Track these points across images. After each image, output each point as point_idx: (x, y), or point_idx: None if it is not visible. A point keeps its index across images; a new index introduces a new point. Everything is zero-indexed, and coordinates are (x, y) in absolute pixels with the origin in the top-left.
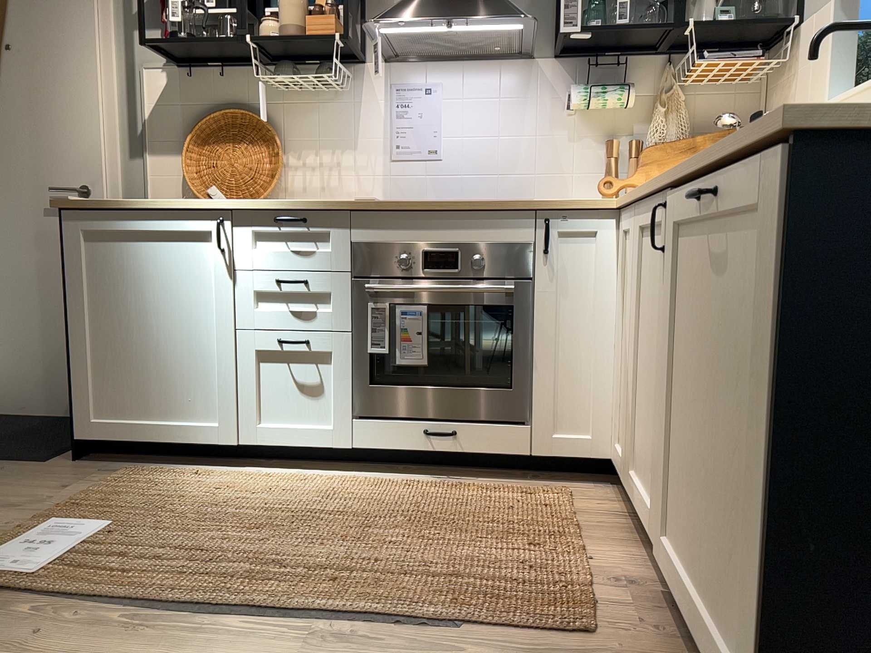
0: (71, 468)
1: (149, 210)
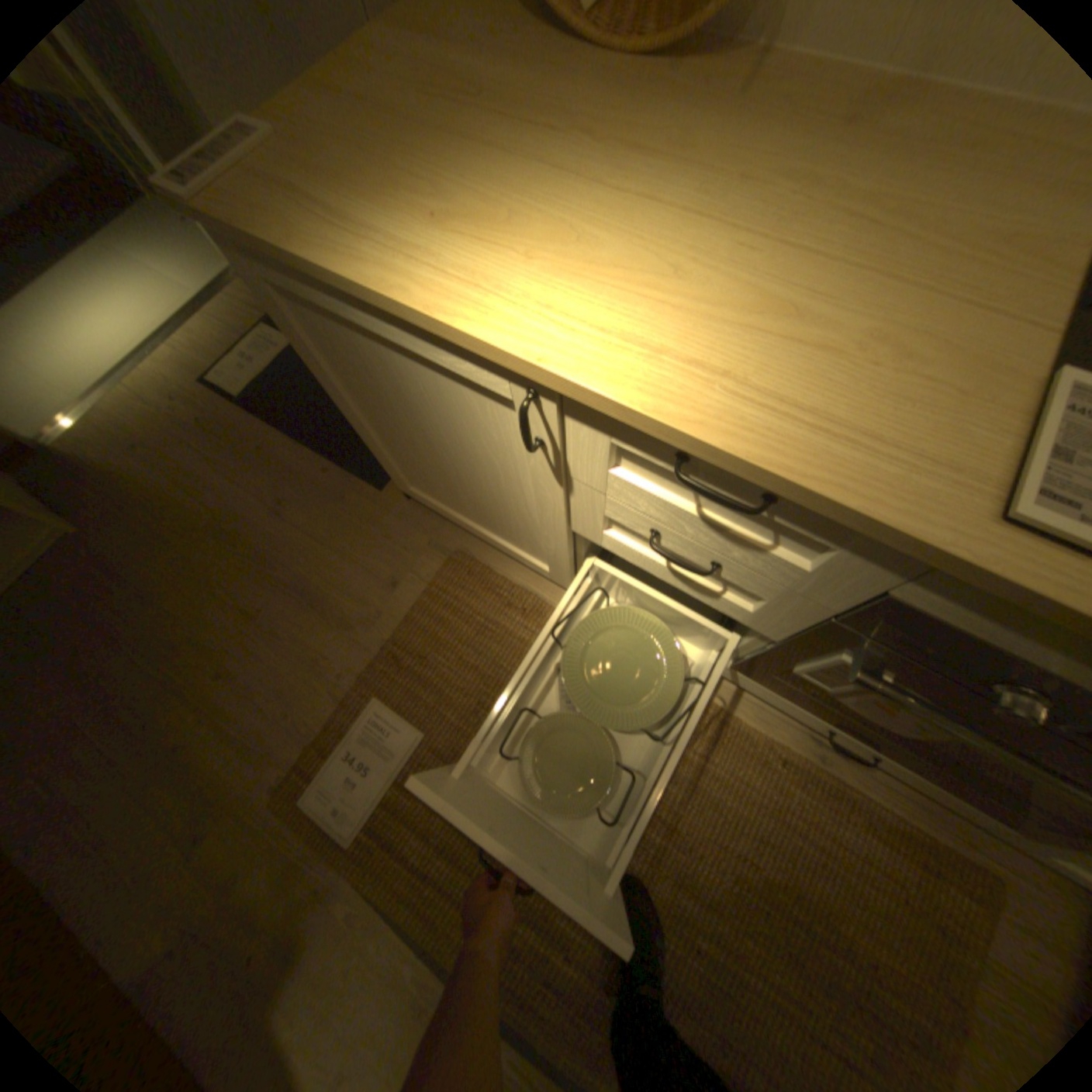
0: (403, 520)
1: (359, 292)
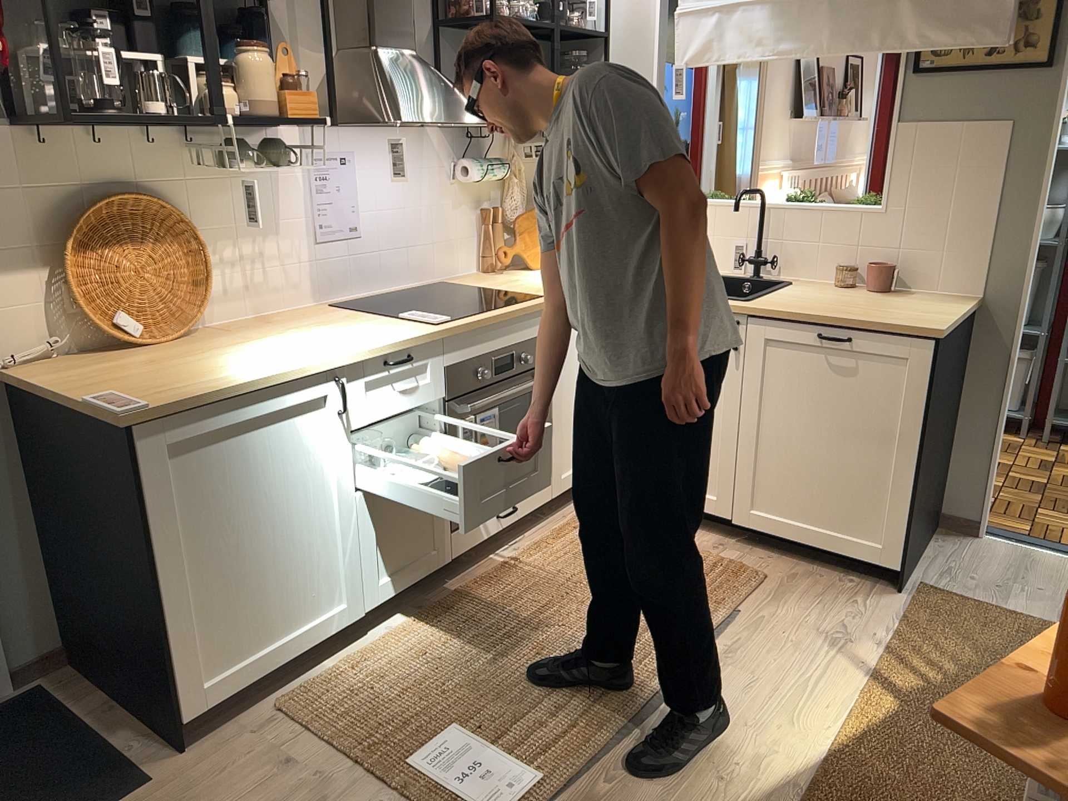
0: (211, 756)
1: (257, 391)
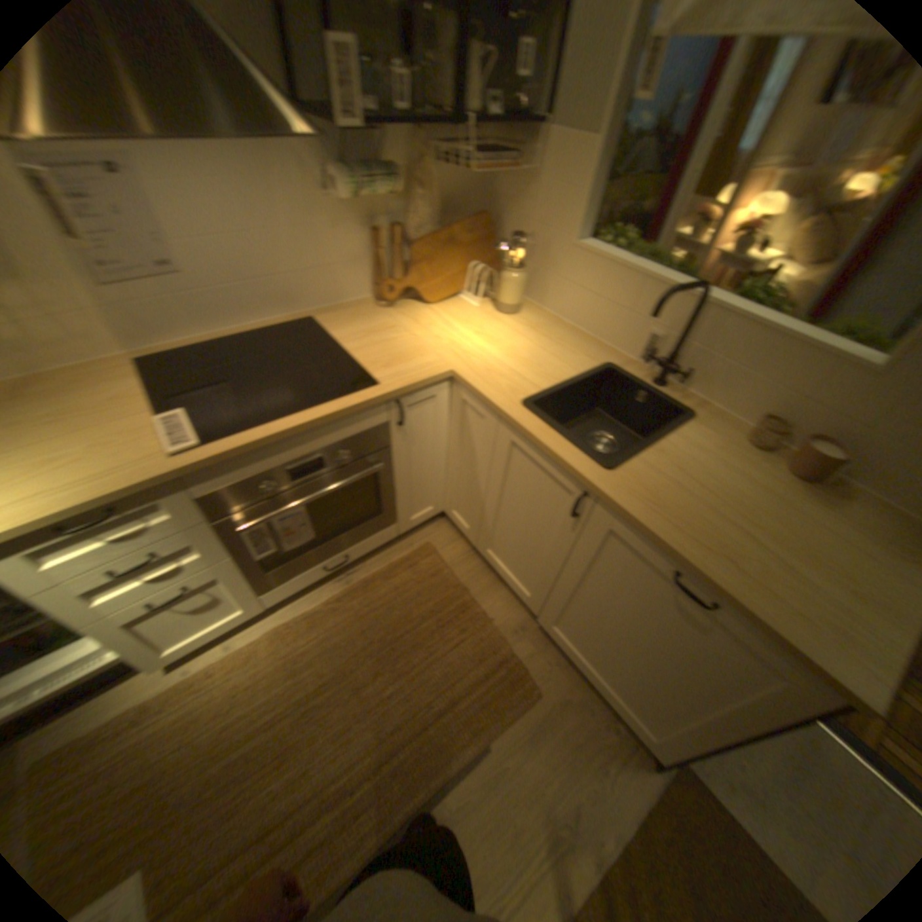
0: None
1: None
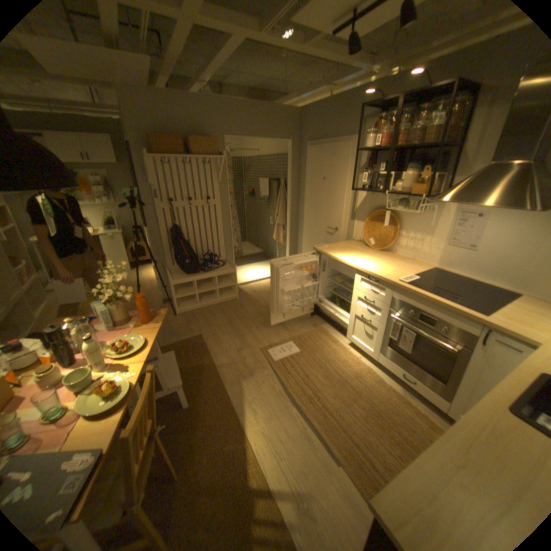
0: (308, 318)
1: (334, 259)
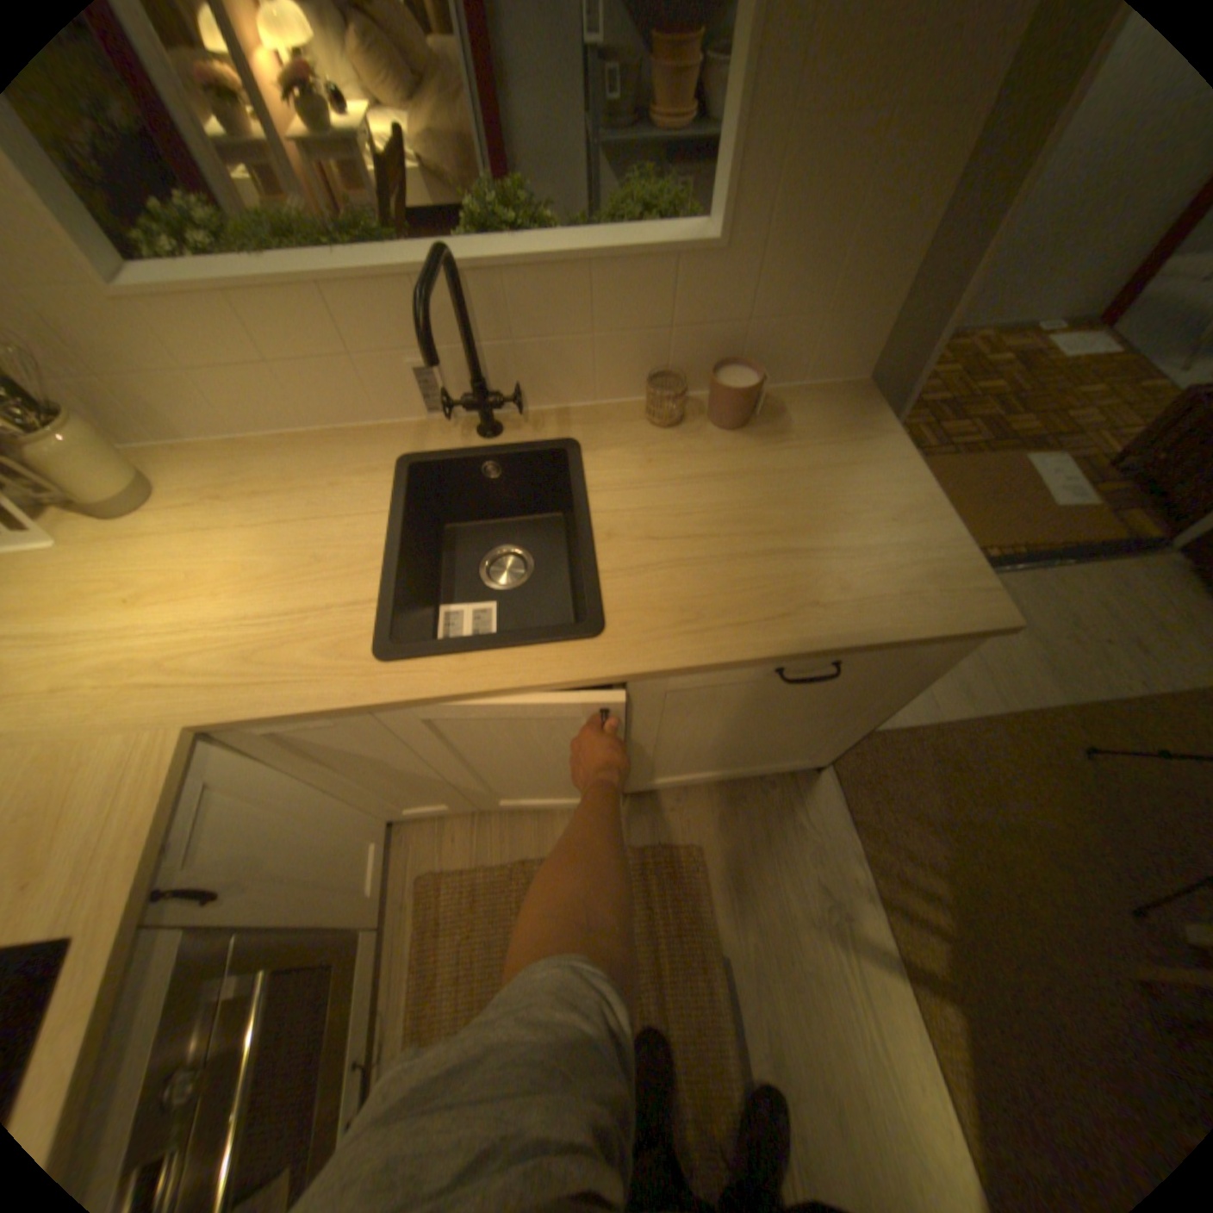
0: None
1: None
